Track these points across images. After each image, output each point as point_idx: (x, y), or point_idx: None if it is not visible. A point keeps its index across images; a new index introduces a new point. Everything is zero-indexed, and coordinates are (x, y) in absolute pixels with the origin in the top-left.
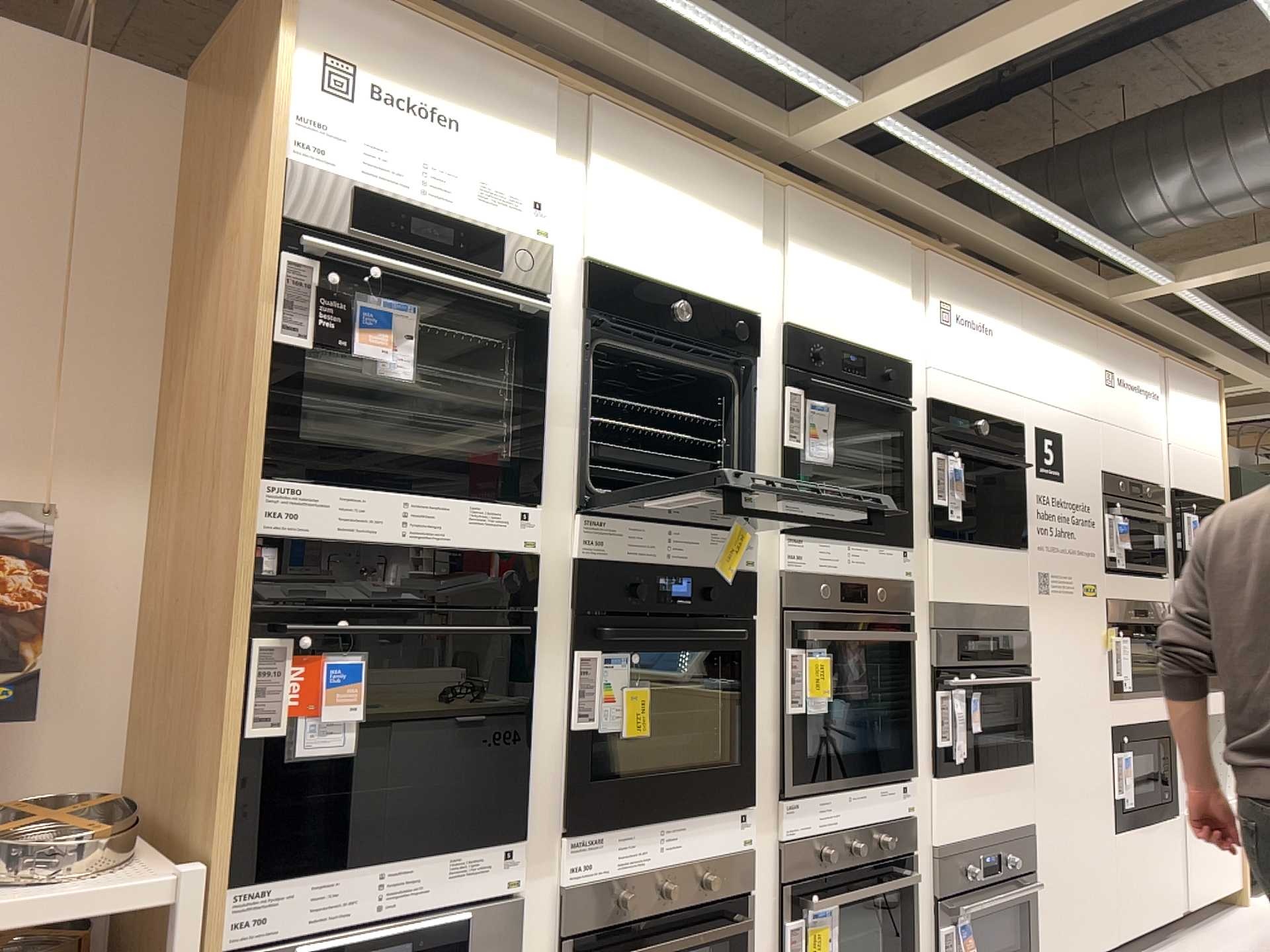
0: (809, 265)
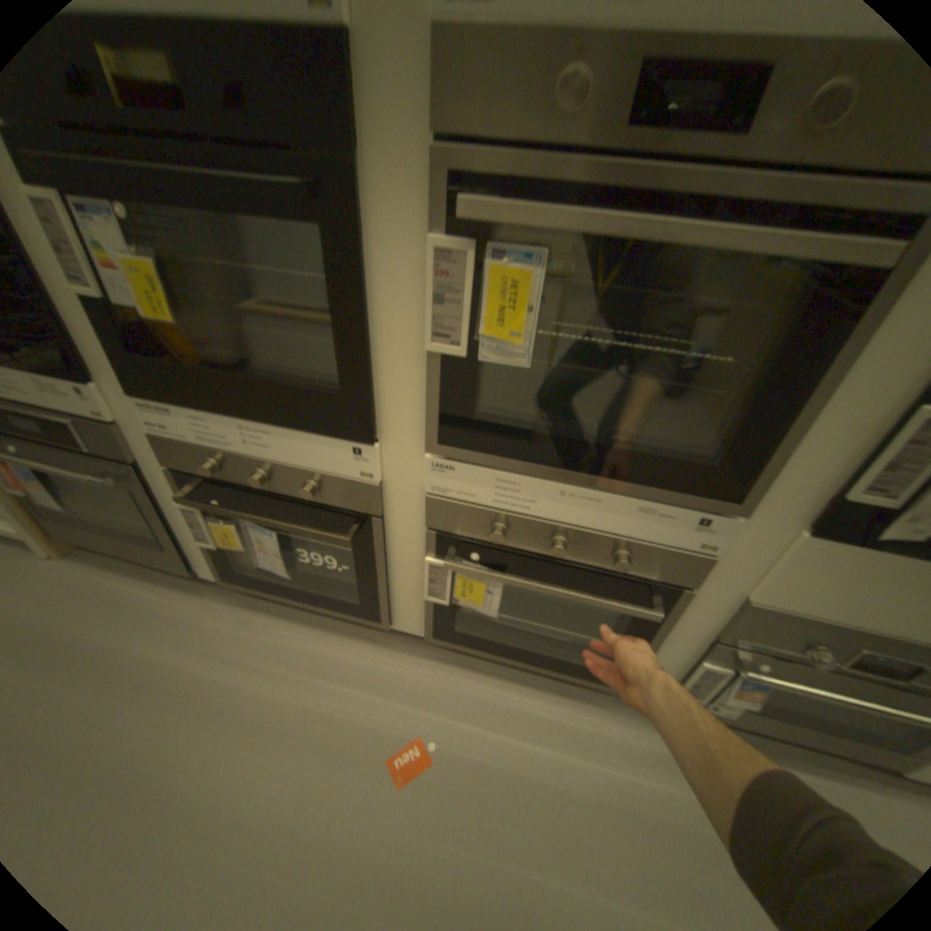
0: None
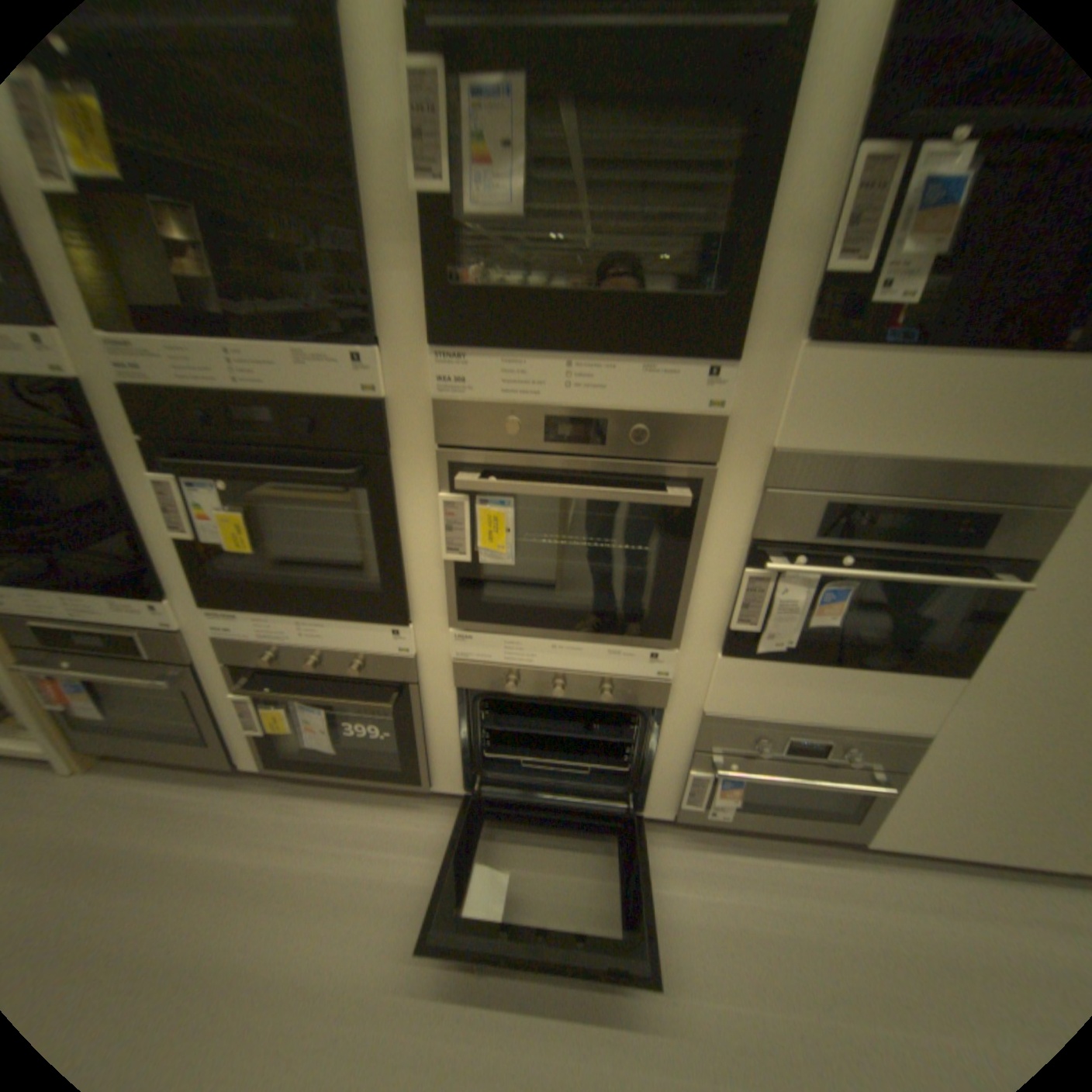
0: None
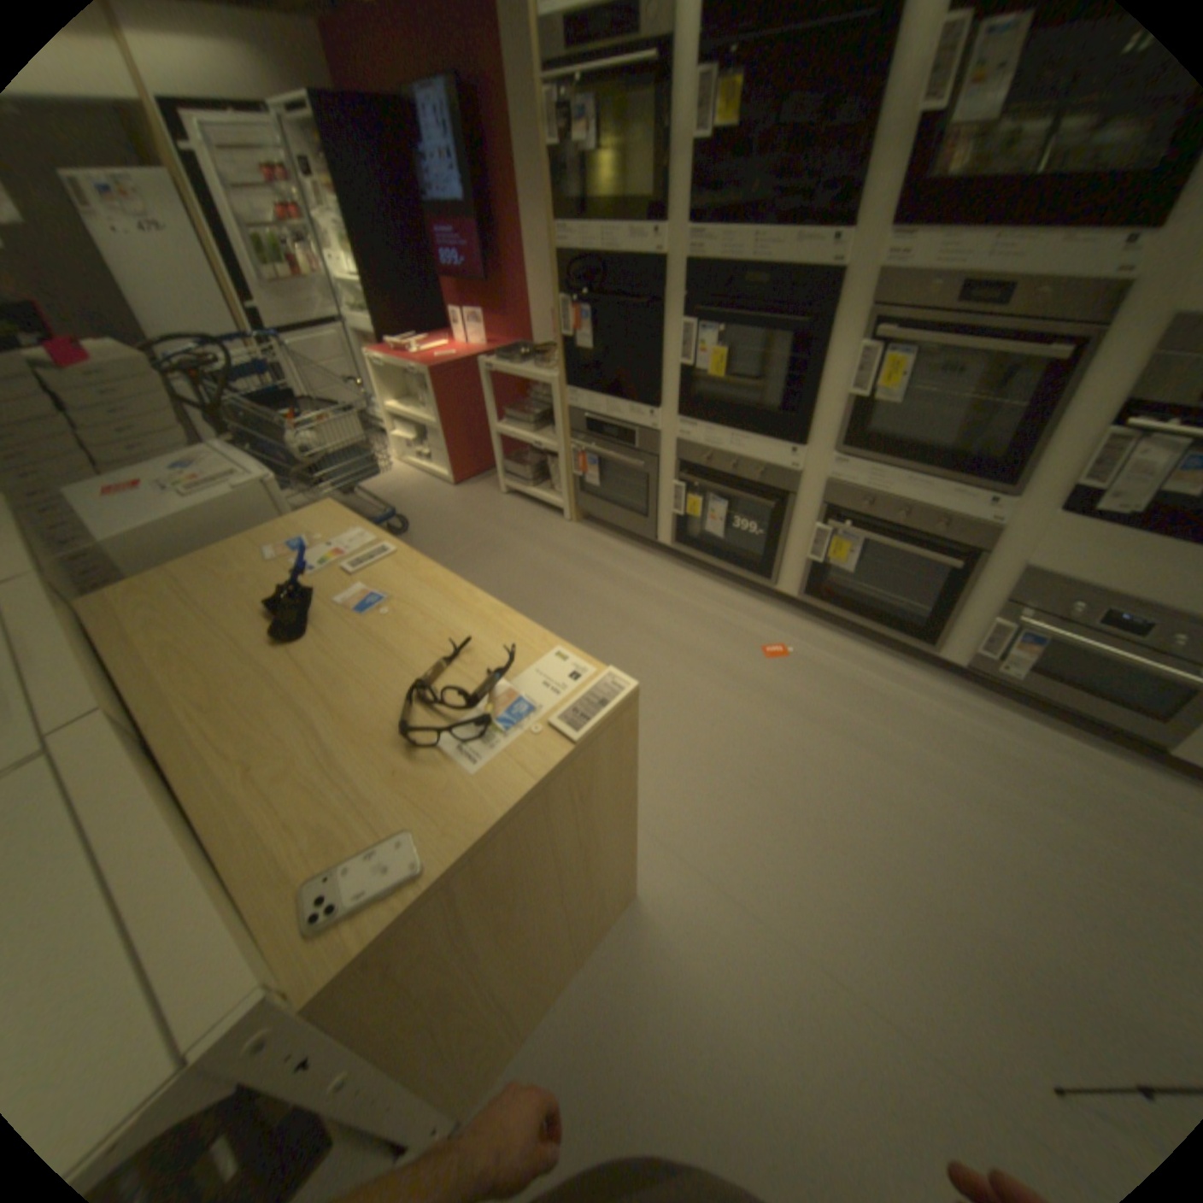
0: None
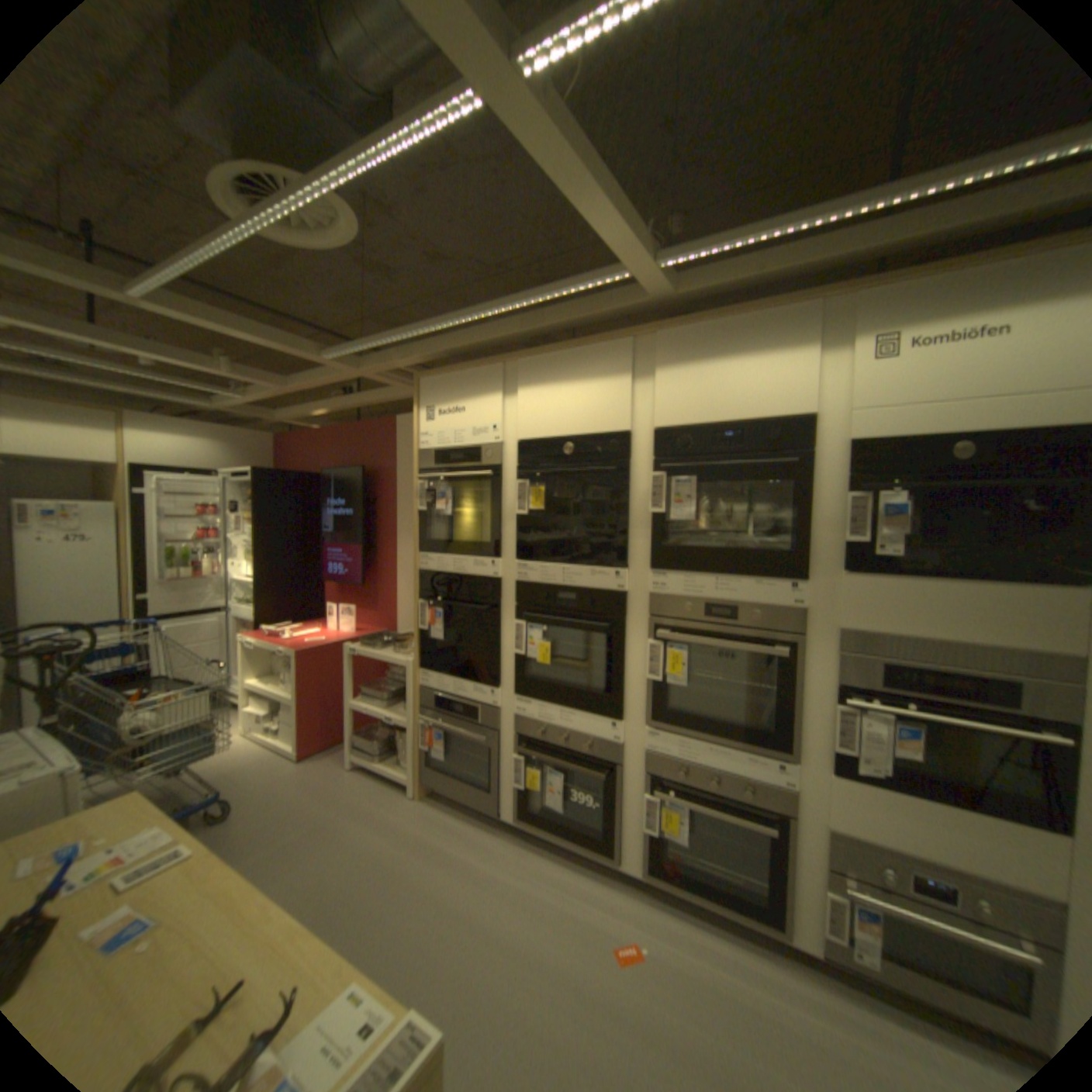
0: (682, 374)
